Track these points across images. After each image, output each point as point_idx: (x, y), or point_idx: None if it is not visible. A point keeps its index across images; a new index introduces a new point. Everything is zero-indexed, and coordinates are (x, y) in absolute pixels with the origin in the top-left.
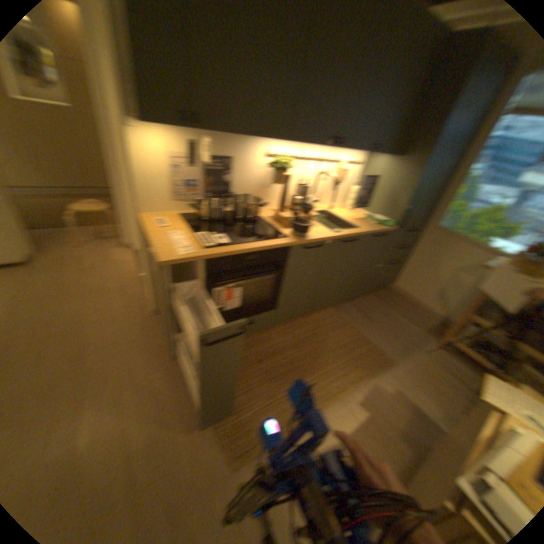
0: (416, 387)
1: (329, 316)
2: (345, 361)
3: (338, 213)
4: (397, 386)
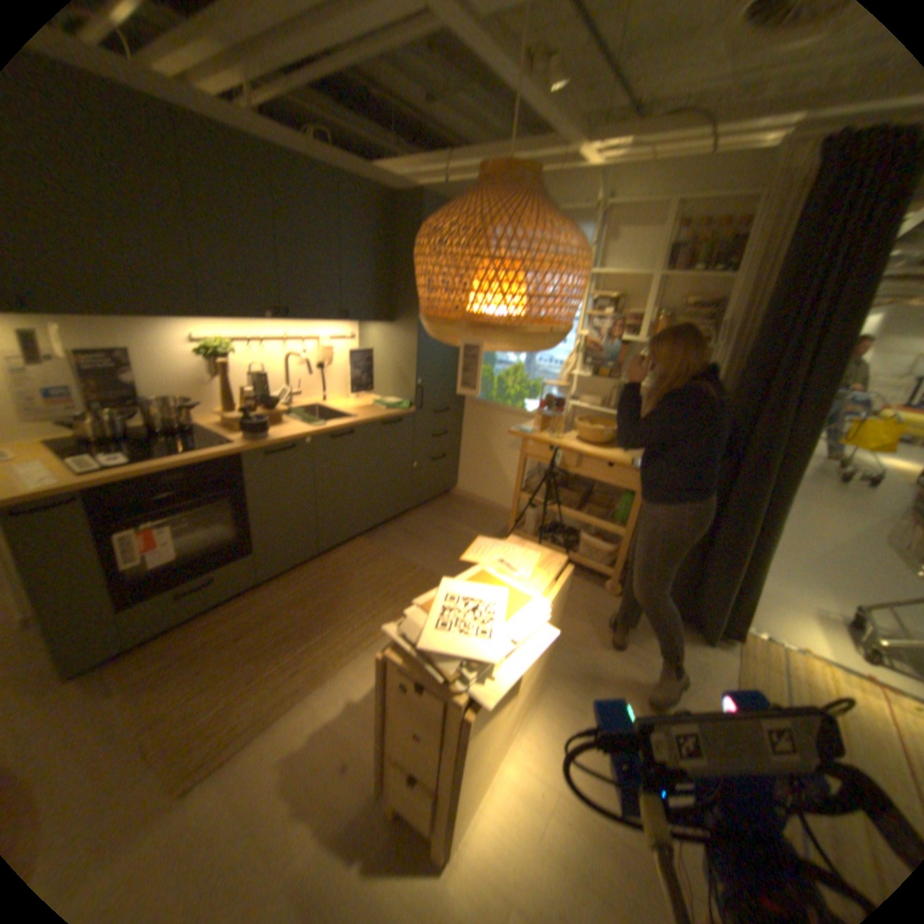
0: None
1: (357, 548)
2: (376, 597)
3: (334, 402)
4: None
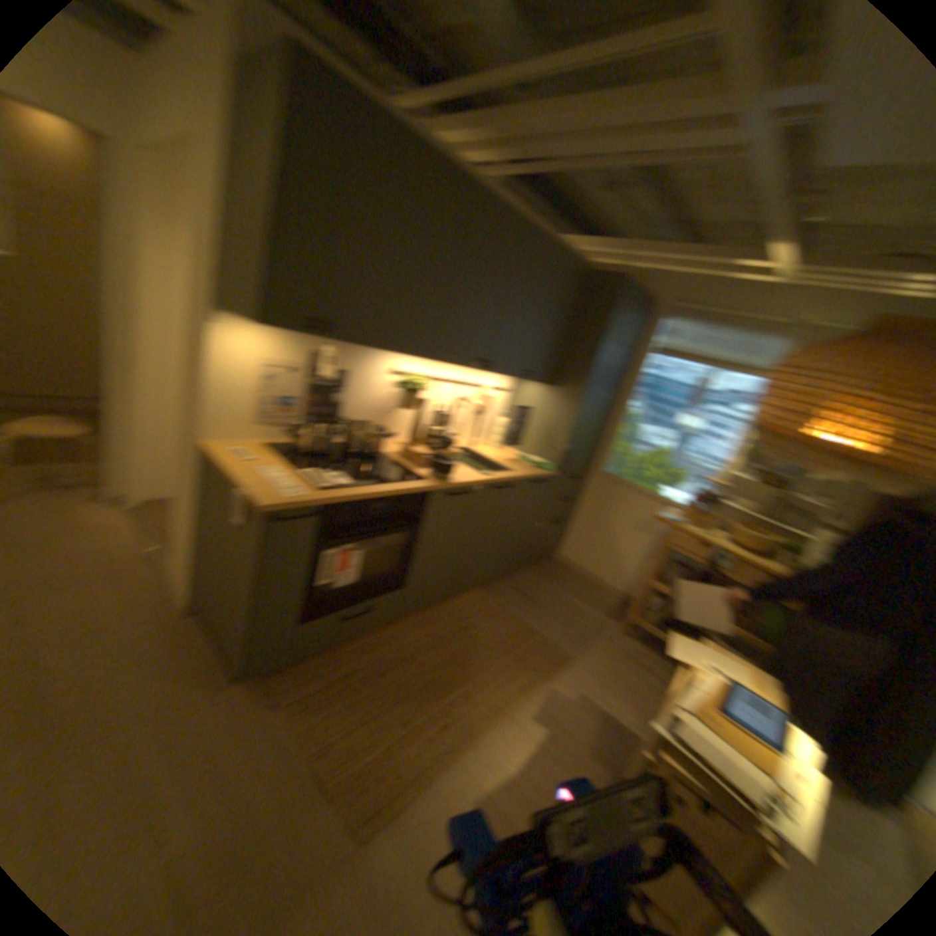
0: (602, 689)
1: (478, 602)
2: (508, 662)
3: (484, 452)
4: (579, 690)
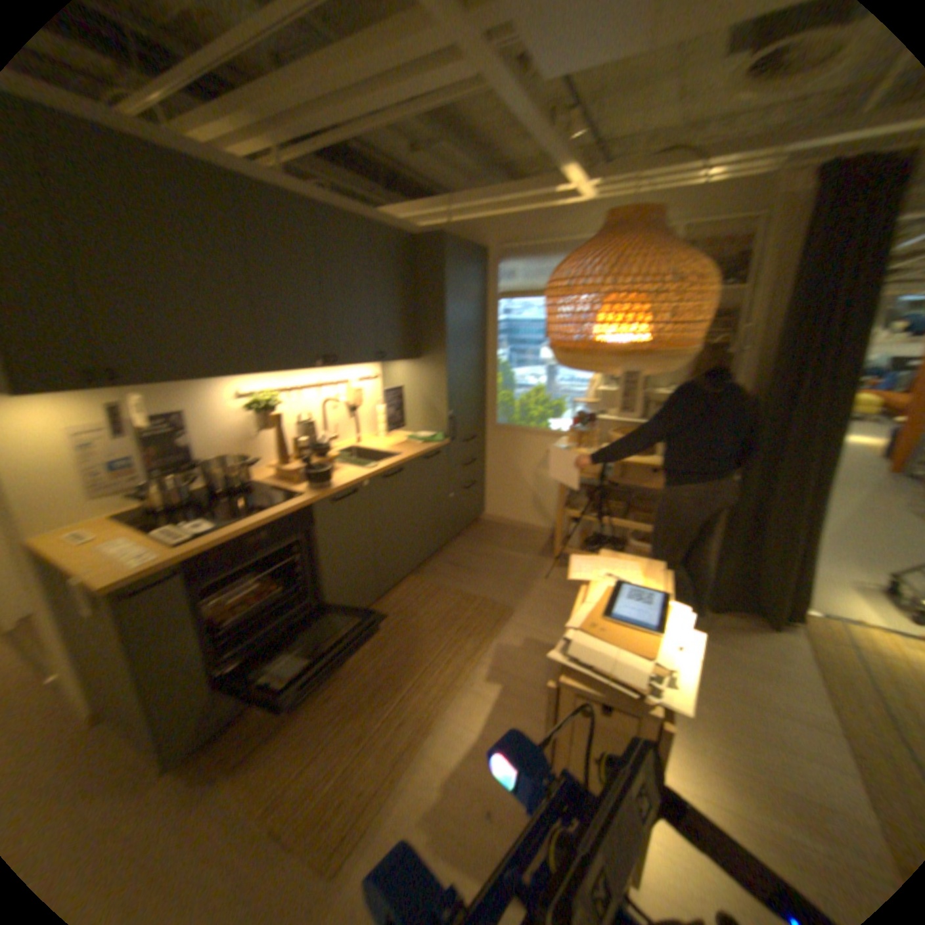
0: (542, 626)
1: (409, 591)
2: (448, 637)
3: (367, 446)
4: (521, 635)
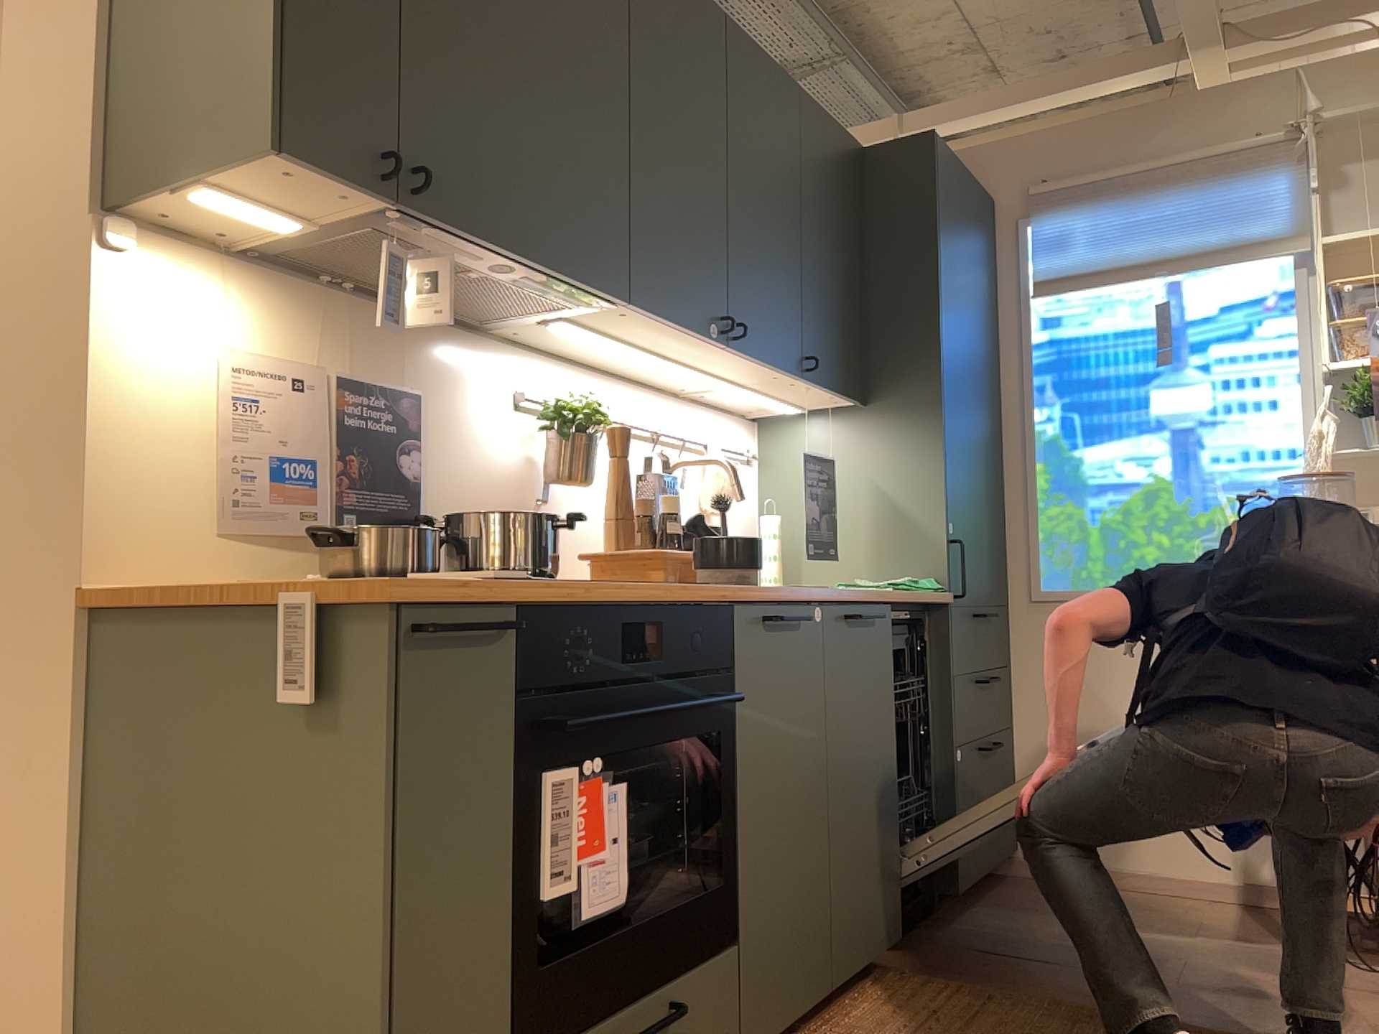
0: None
1: (905, 996)
2: None
3: None
4: None
